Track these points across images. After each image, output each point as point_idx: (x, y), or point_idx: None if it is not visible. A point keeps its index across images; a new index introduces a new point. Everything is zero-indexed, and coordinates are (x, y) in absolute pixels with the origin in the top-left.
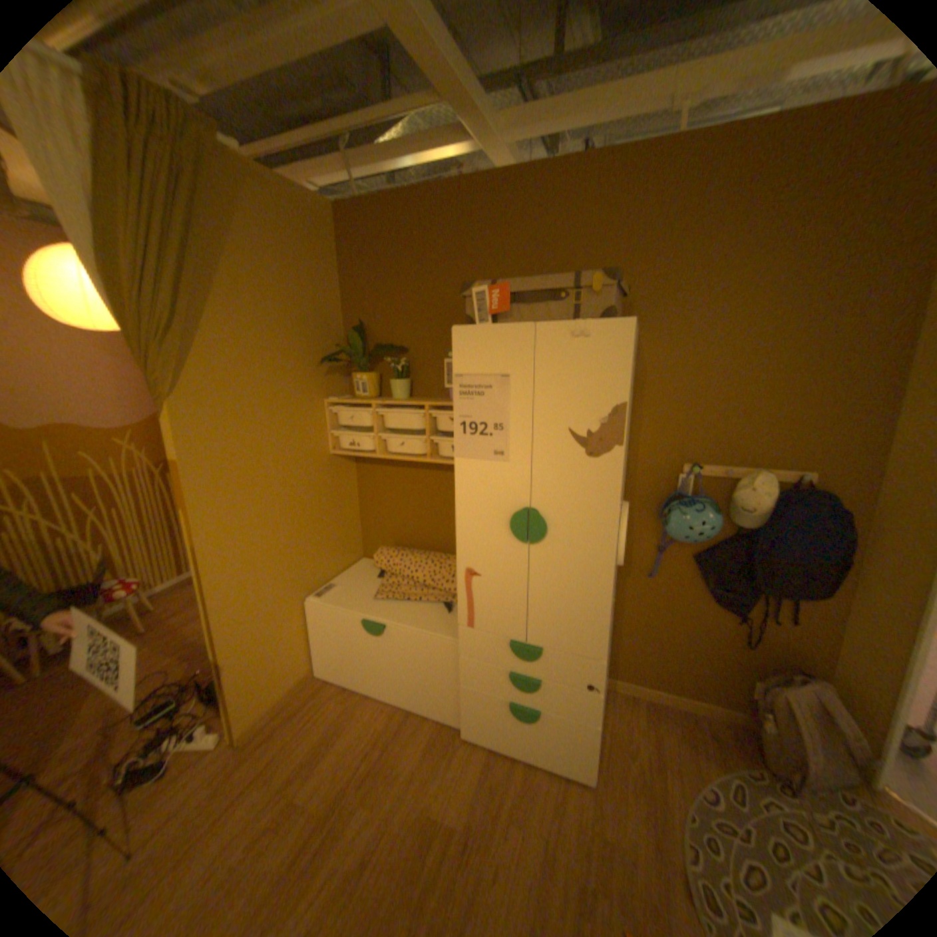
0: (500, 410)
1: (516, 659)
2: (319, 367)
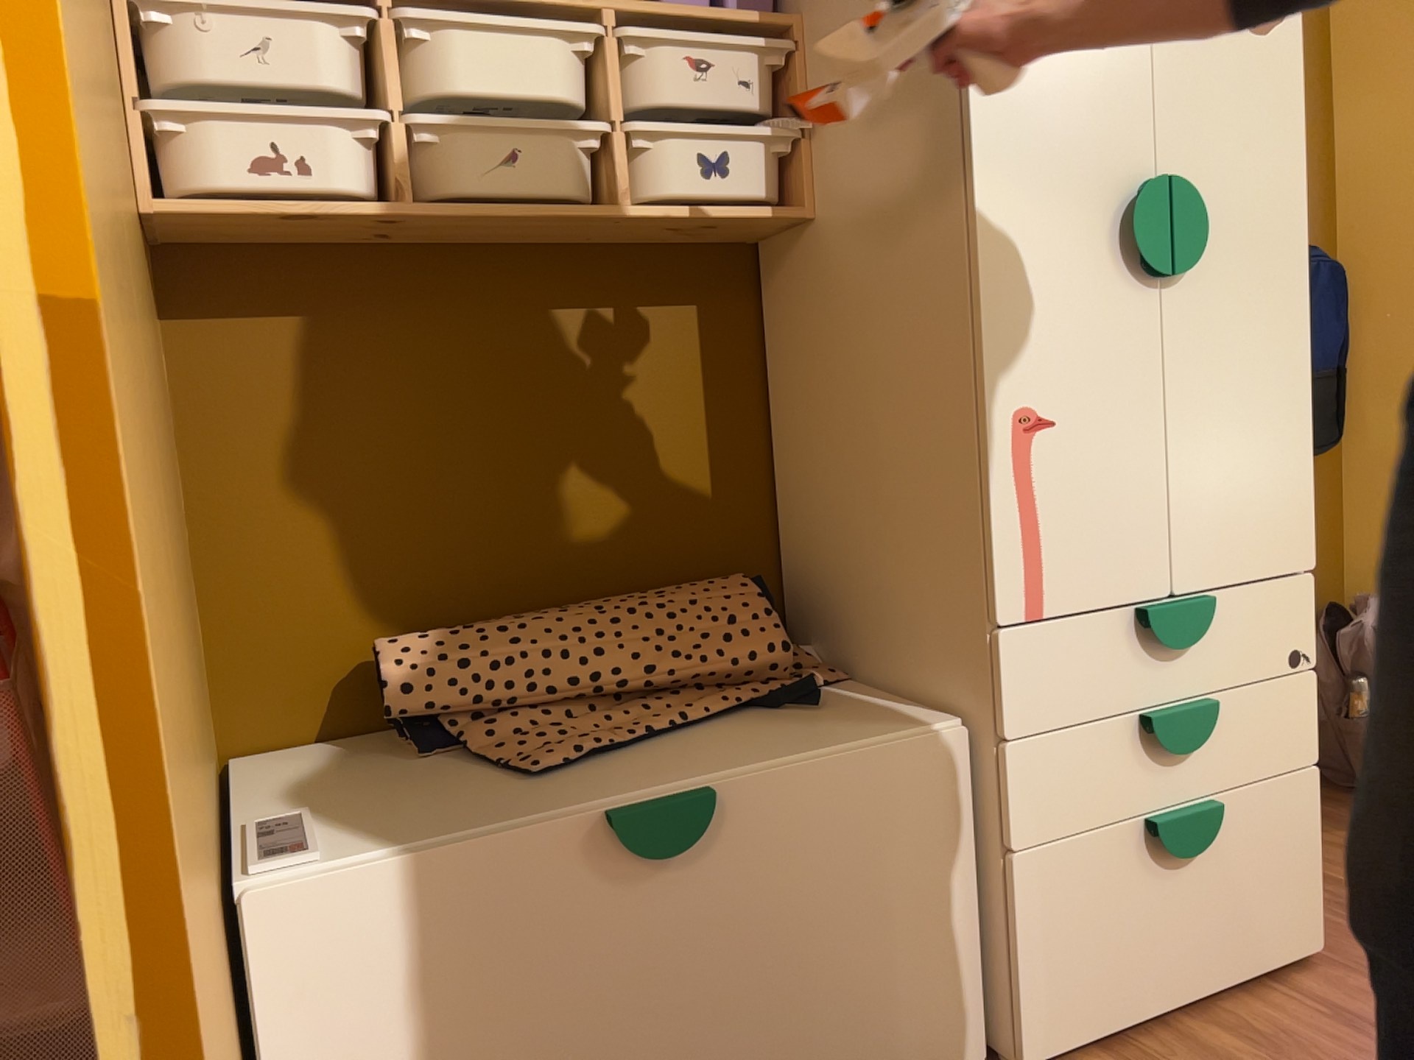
0: None
1: (1151, 662)
2: None
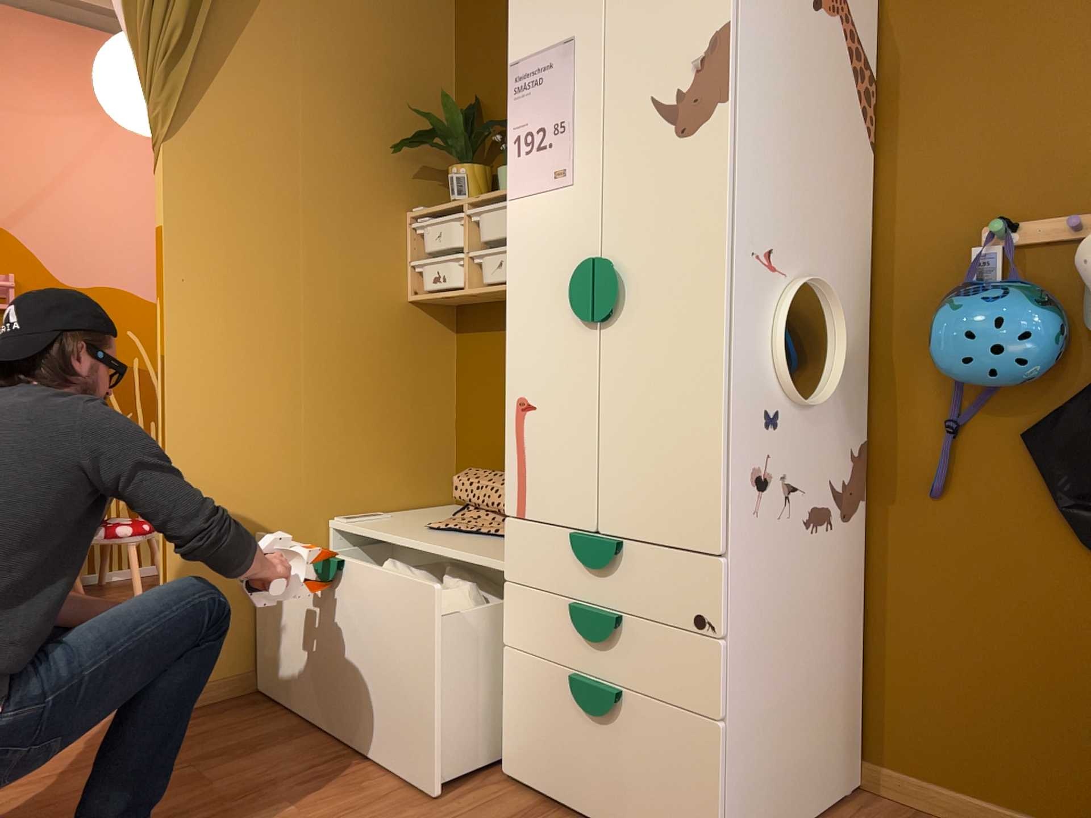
0: (562, 97)
1: (584, 573)
2: (405, 162)
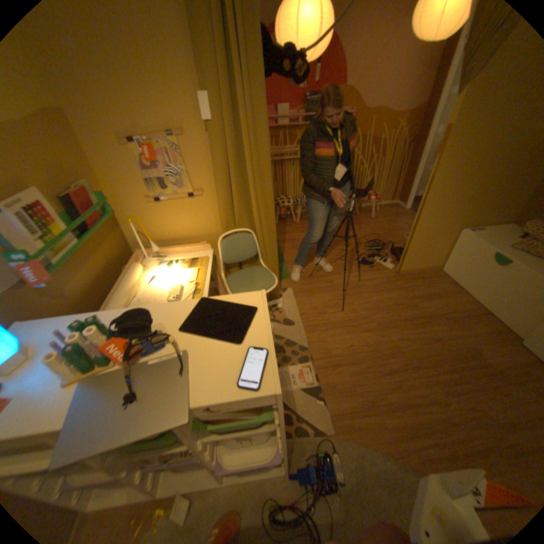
0: None
1: None
2: None
